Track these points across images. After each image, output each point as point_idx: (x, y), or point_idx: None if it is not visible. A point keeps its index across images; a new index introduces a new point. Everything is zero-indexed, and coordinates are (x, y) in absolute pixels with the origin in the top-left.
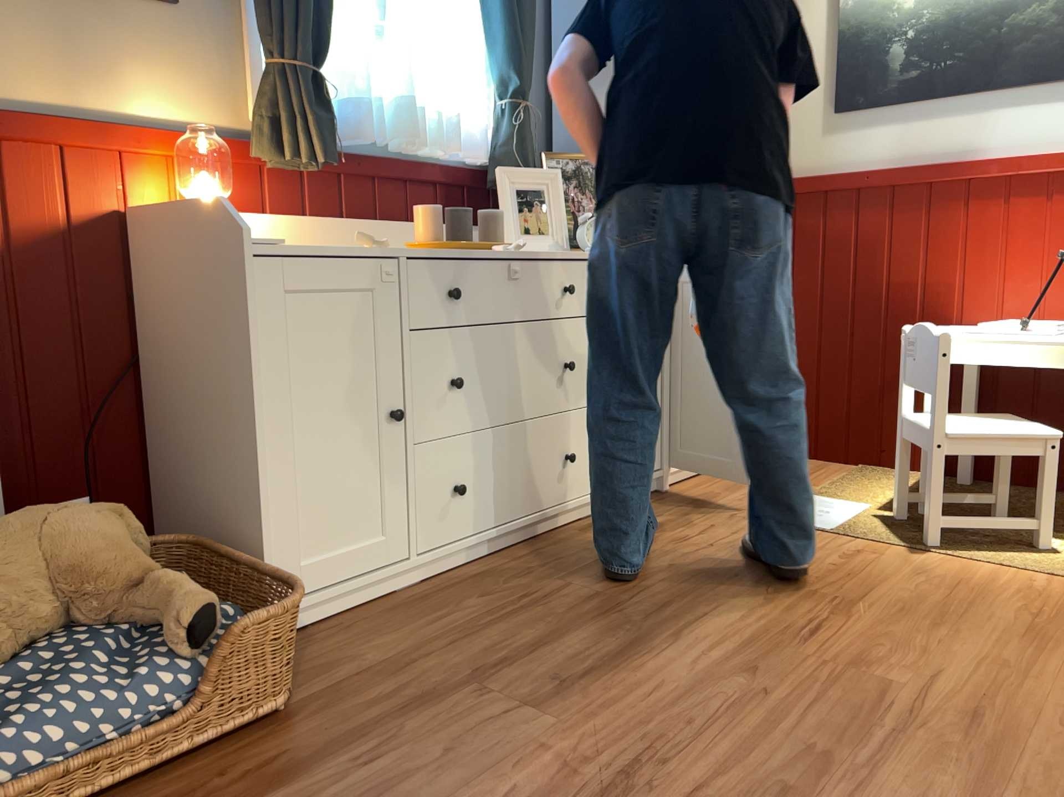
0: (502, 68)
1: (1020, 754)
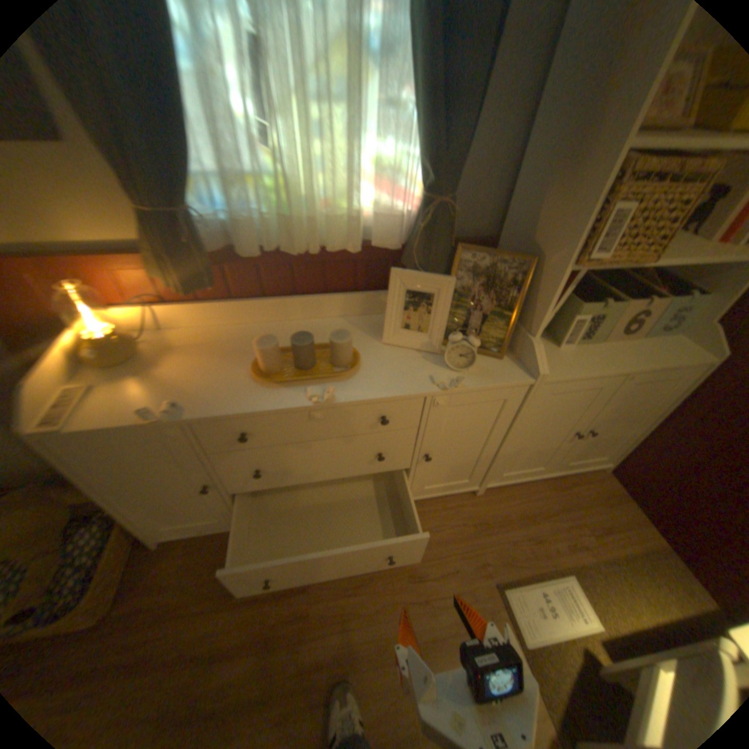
0: (423, 153)
1: None
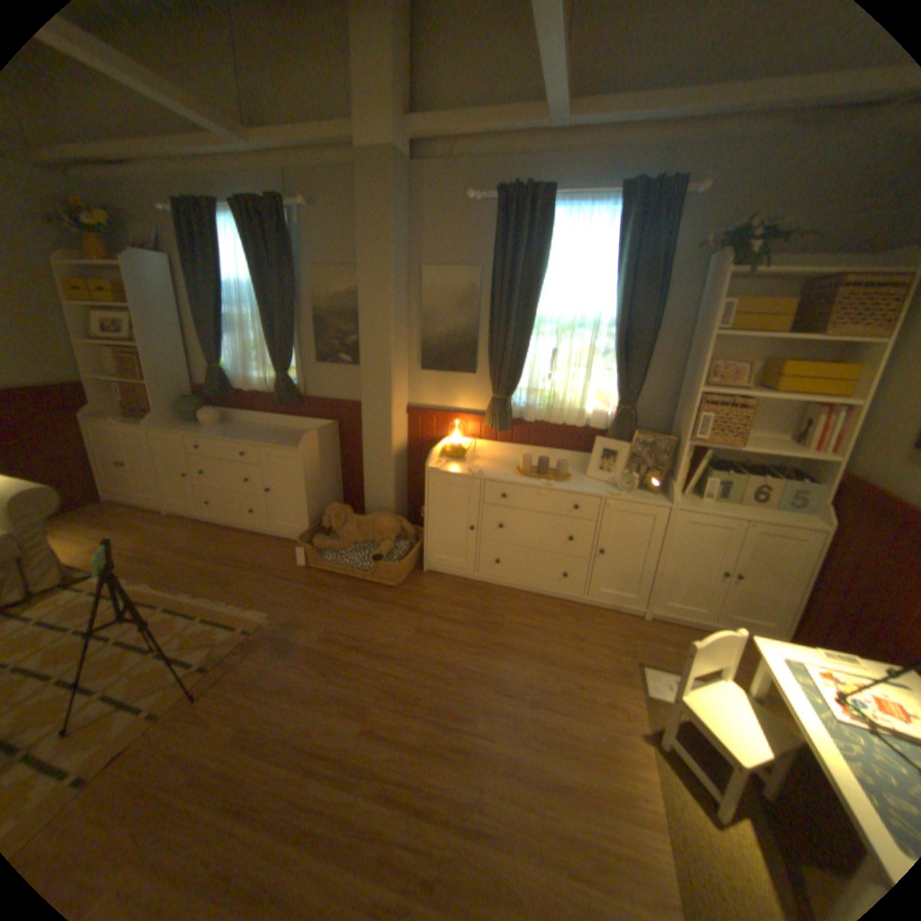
0: (617, 389)
1: (440, 766)
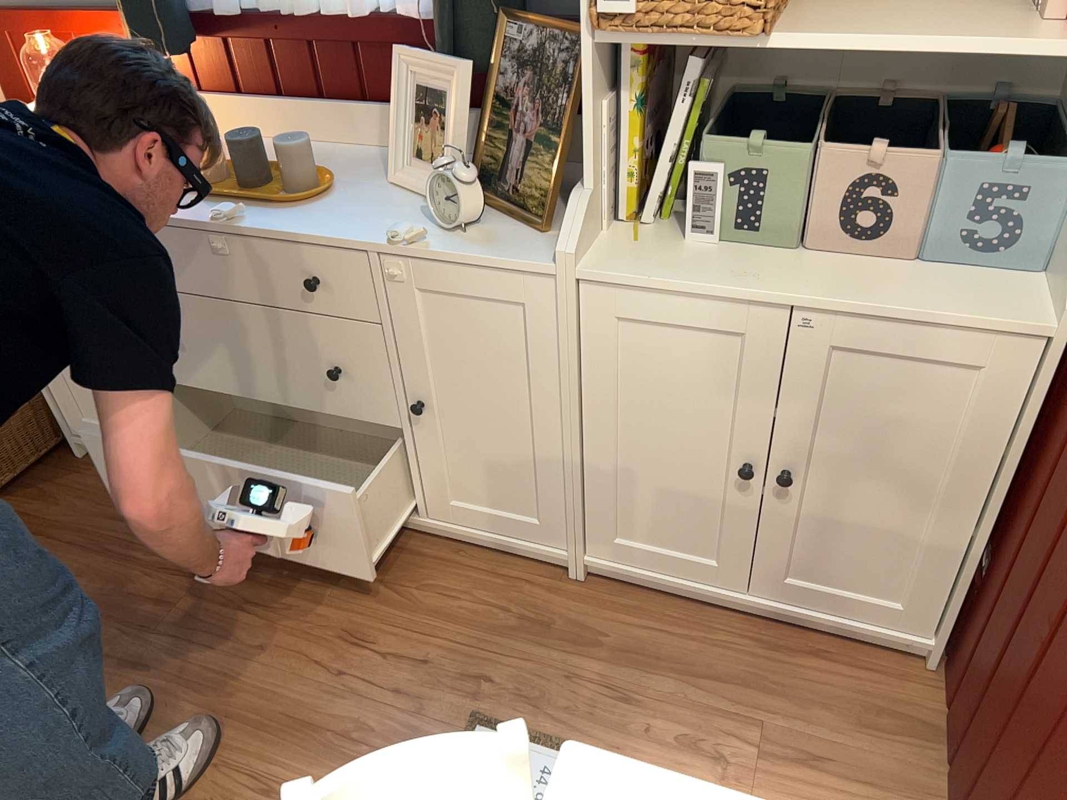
0: None
1: None
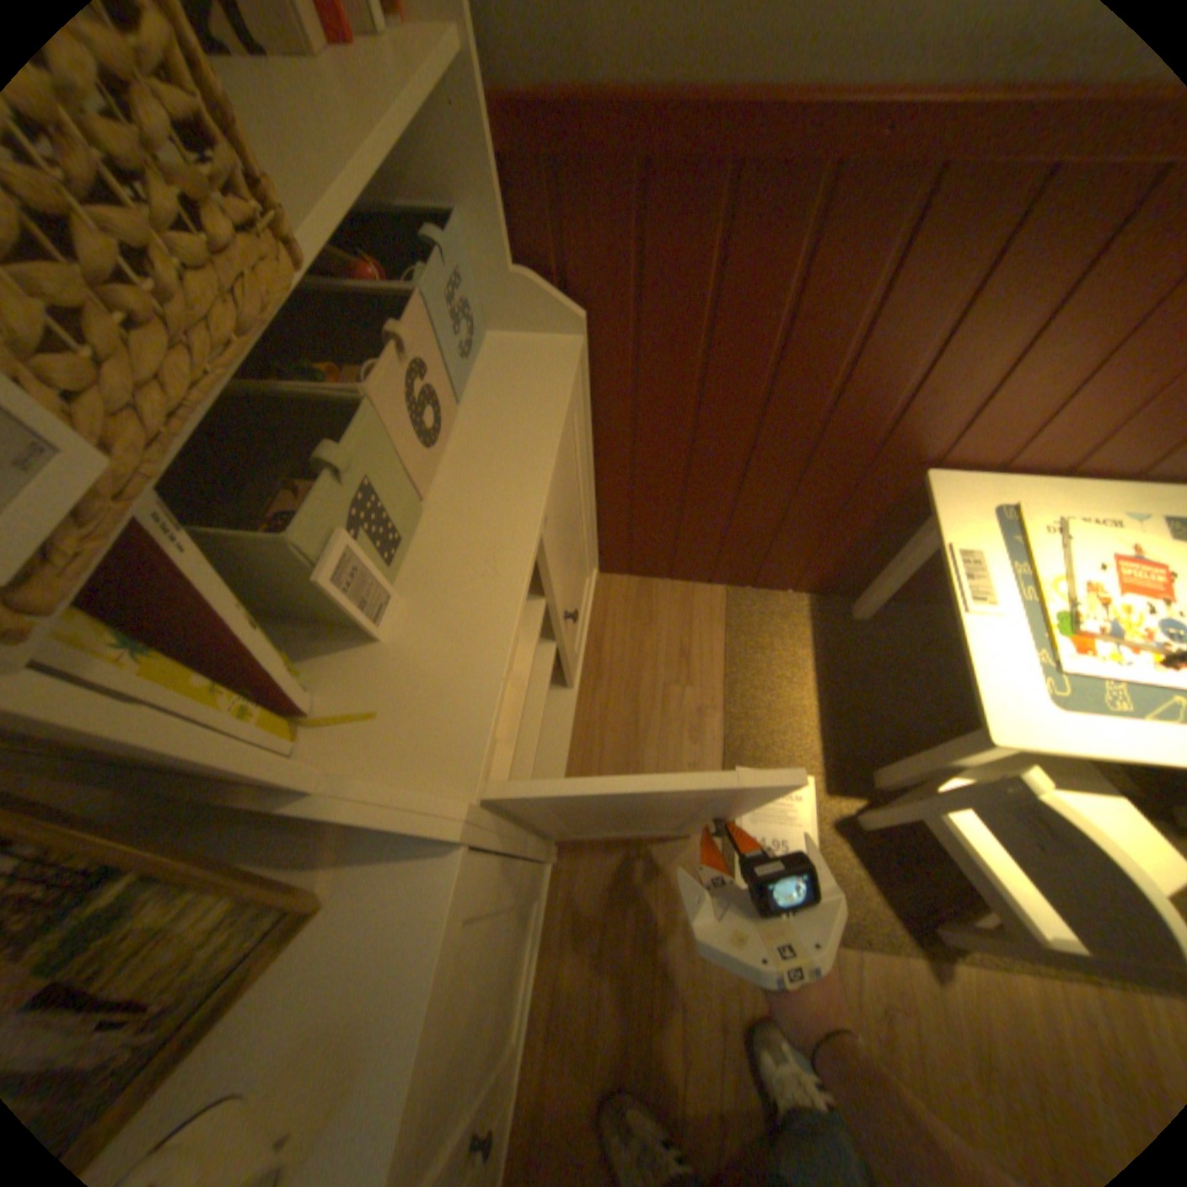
0: None
1: None
